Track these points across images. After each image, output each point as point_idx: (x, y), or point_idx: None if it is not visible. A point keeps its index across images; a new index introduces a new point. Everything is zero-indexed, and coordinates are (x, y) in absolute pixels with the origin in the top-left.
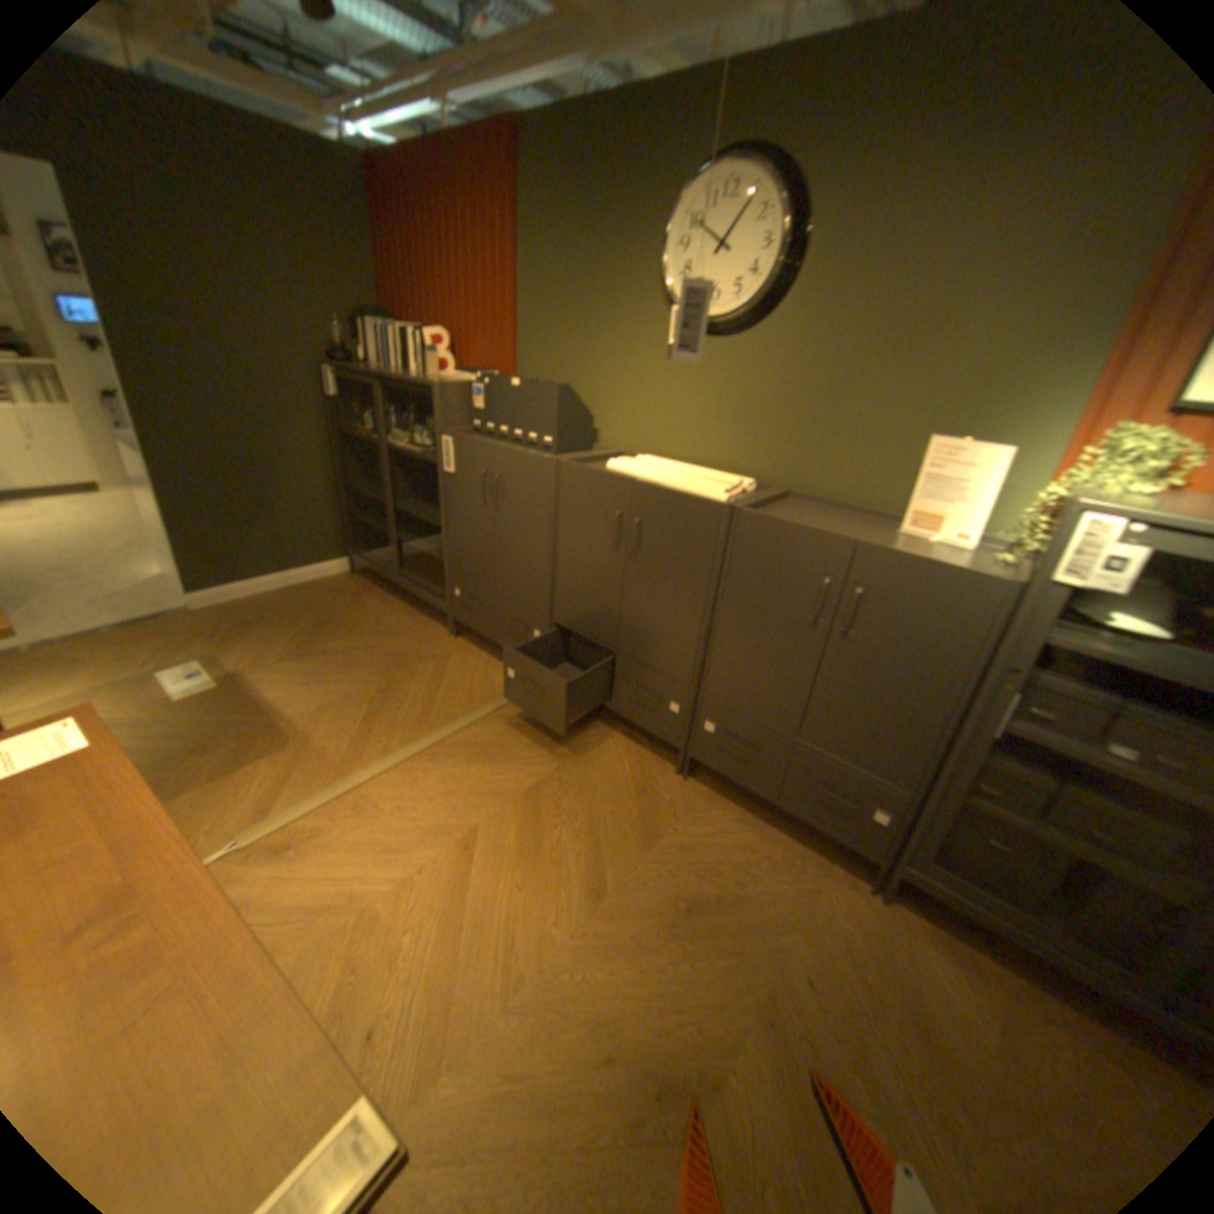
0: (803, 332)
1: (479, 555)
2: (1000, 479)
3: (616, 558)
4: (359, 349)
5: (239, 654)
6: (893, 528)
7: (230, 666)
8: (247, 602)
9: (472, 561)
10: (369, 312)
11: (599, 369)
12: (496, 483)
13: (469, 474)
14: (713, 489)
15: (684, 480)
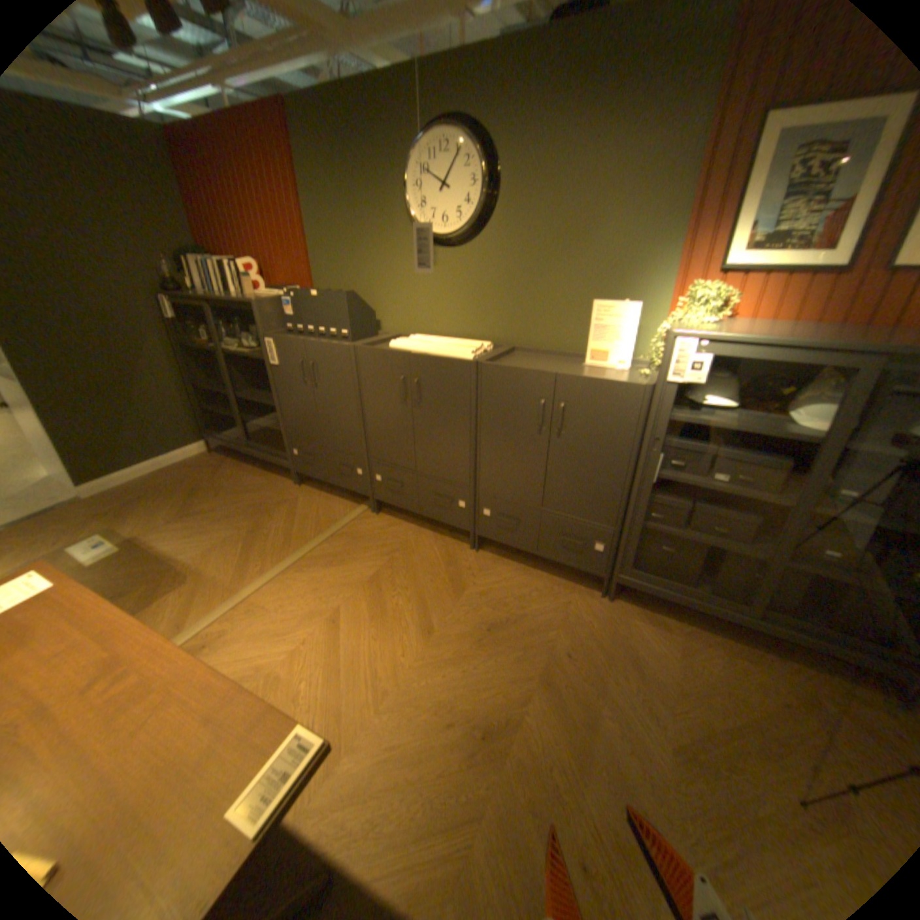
0: (507, 240)
1: (307, 421)
2: (636, 323)
3: (406, 409)
4: (186, 279)
5: (132, 524)
6: (581, 362)
7: (126, 533)
8: (128, 485)
9: (303, 427)
10: (189, 250)
11: (374, 277)
12: (312, 367)
13: (290, 363)
14: (464, 352)
15: (443, 349)
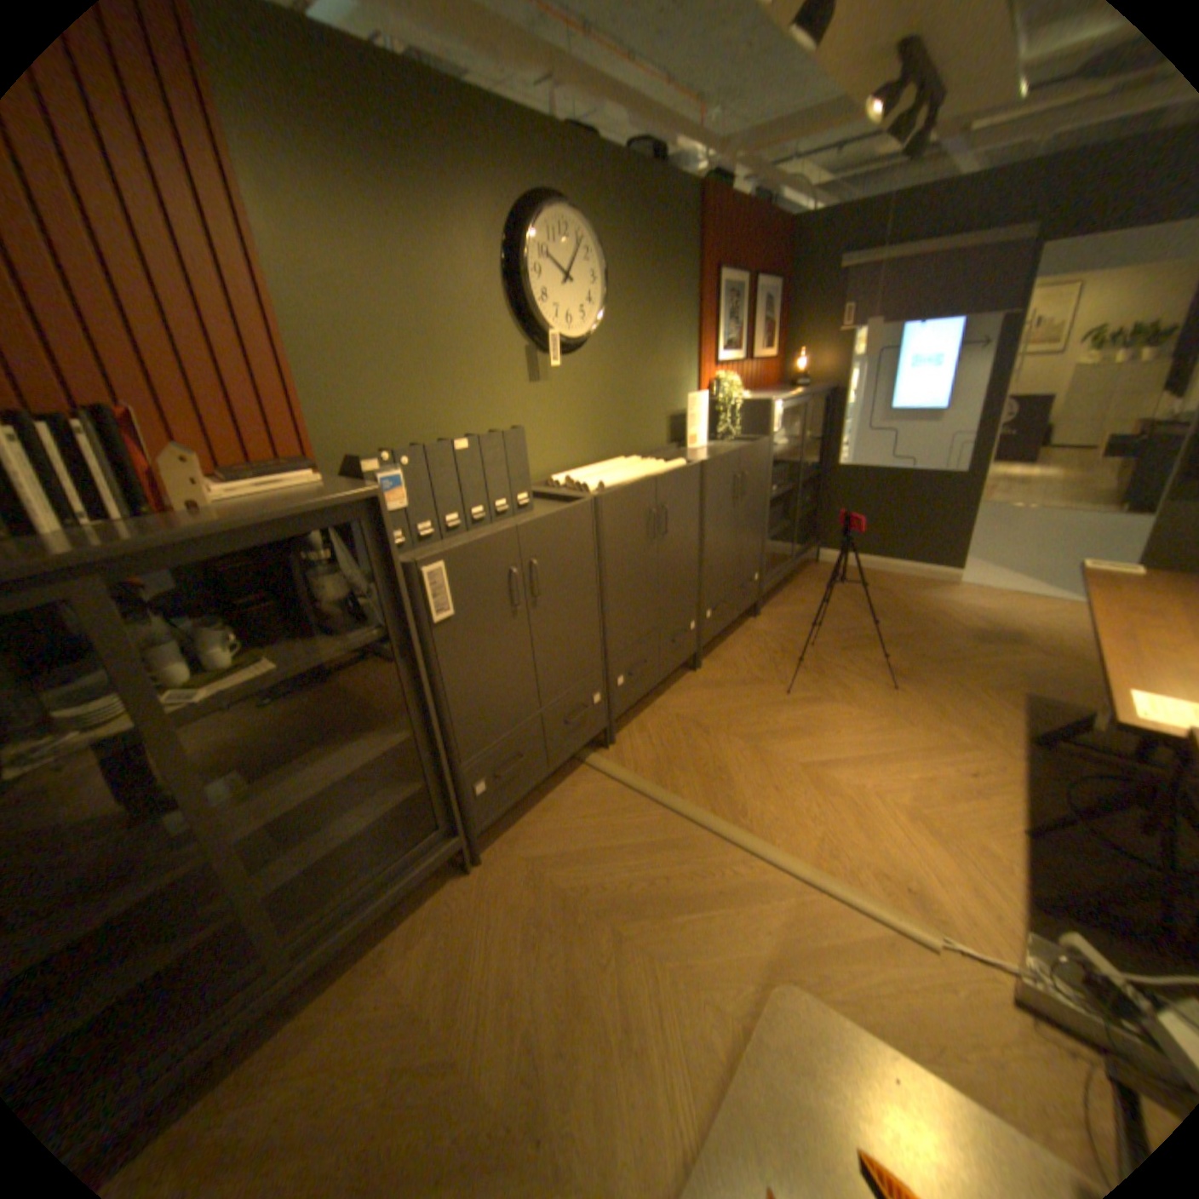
0: (611, 346)
1: (514, 689)
2: (707, 408)
3: (653, 550)
4: None
5: None
6: (681, 451)
7: None
8: None
9: (505, 709)
10: None
11: (462, 409)
12: (534, 570)
13: (485, 591)
14: (659, 463)
15: (642, 468)
